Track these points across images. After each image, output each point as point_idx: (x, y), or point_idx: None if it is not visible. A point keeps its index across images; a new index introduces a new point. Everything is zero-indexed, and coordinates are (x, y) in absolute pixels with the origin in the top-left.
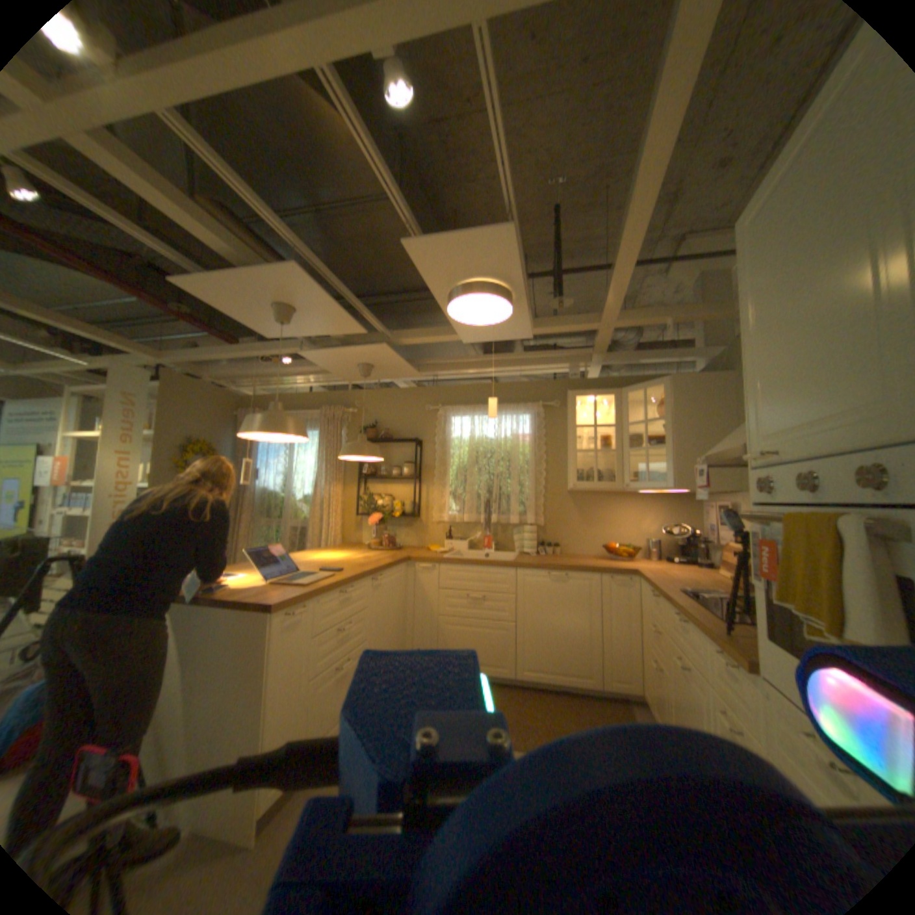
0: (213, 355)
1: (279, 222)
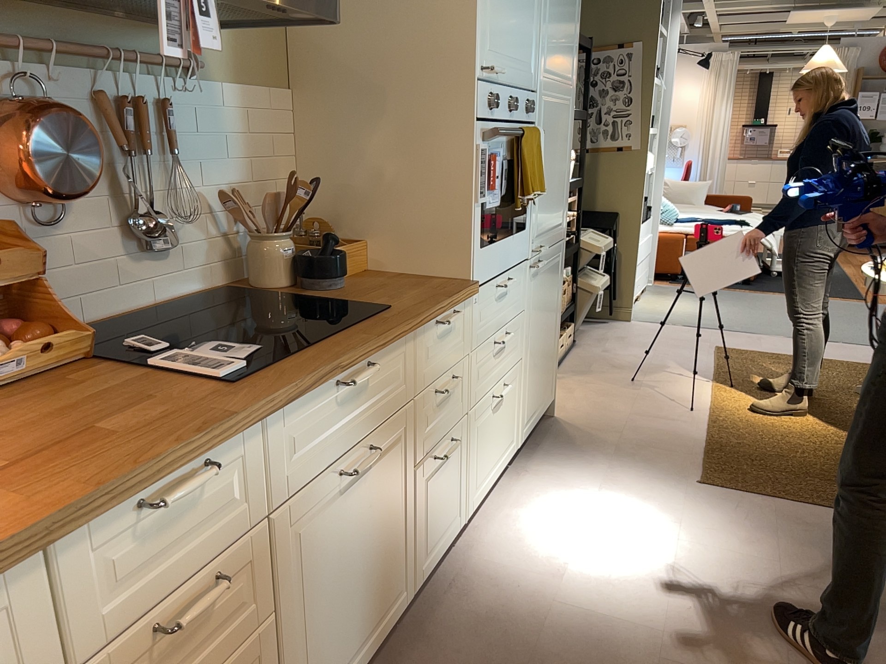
0: None
1: None
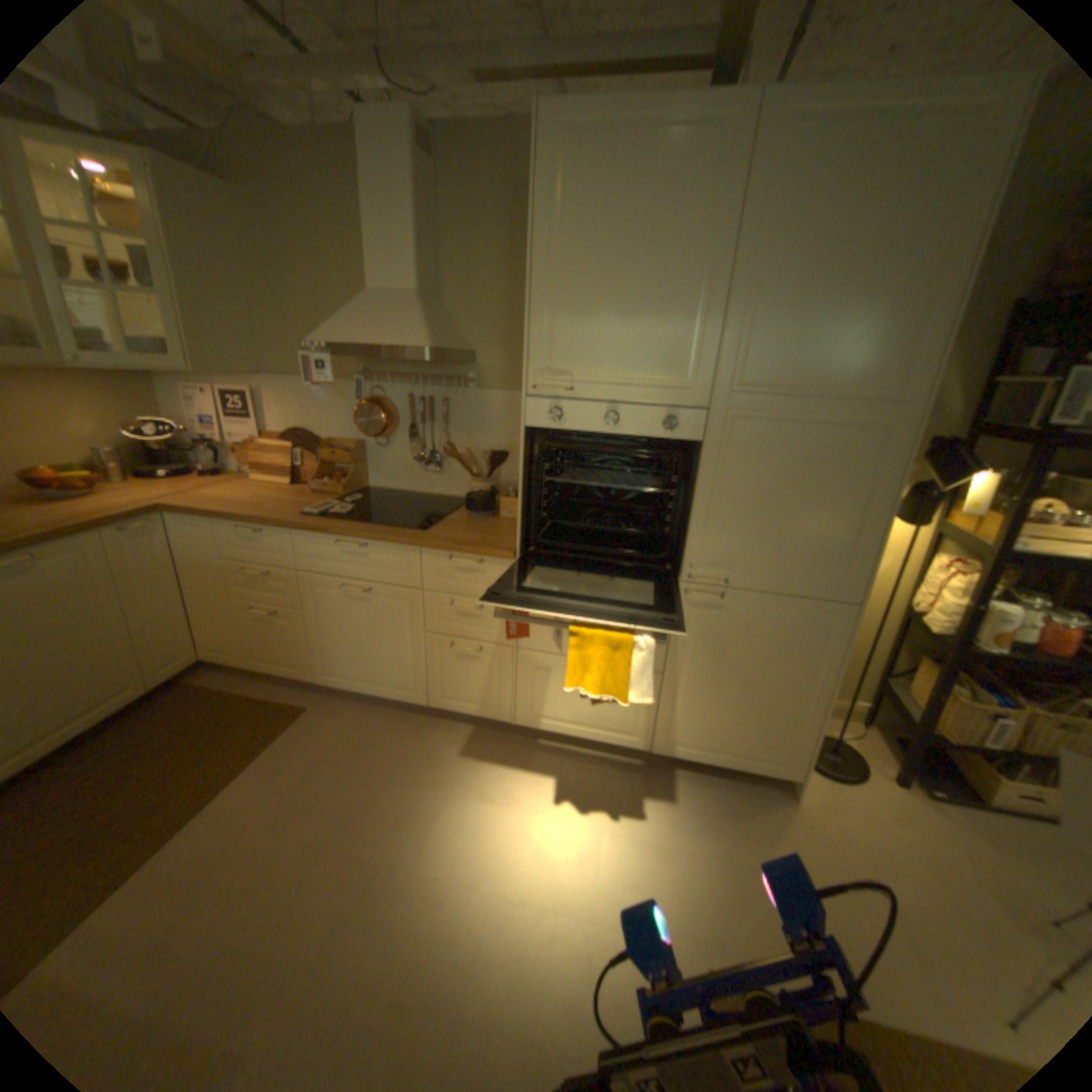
0: None
1: None
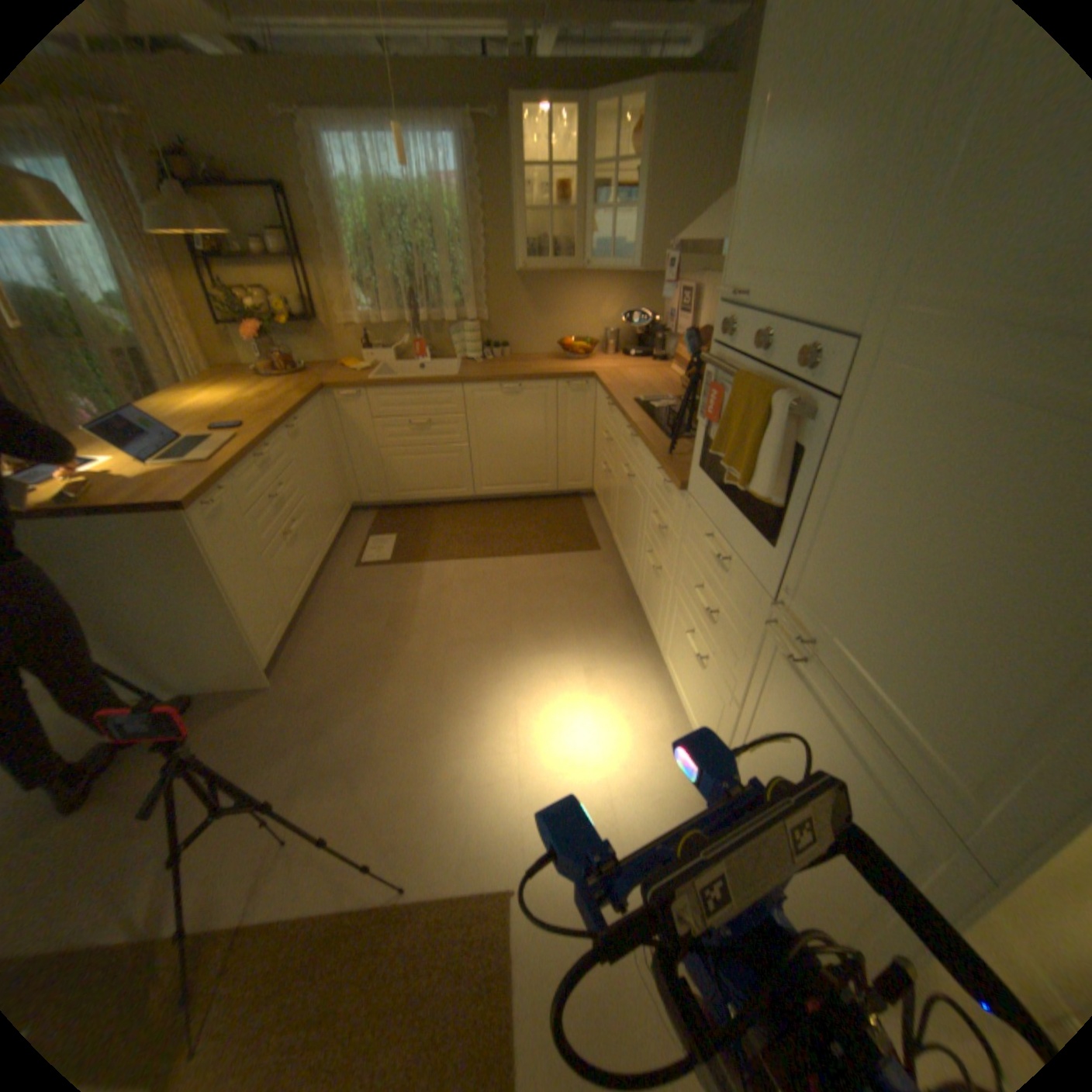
0: None
1: None
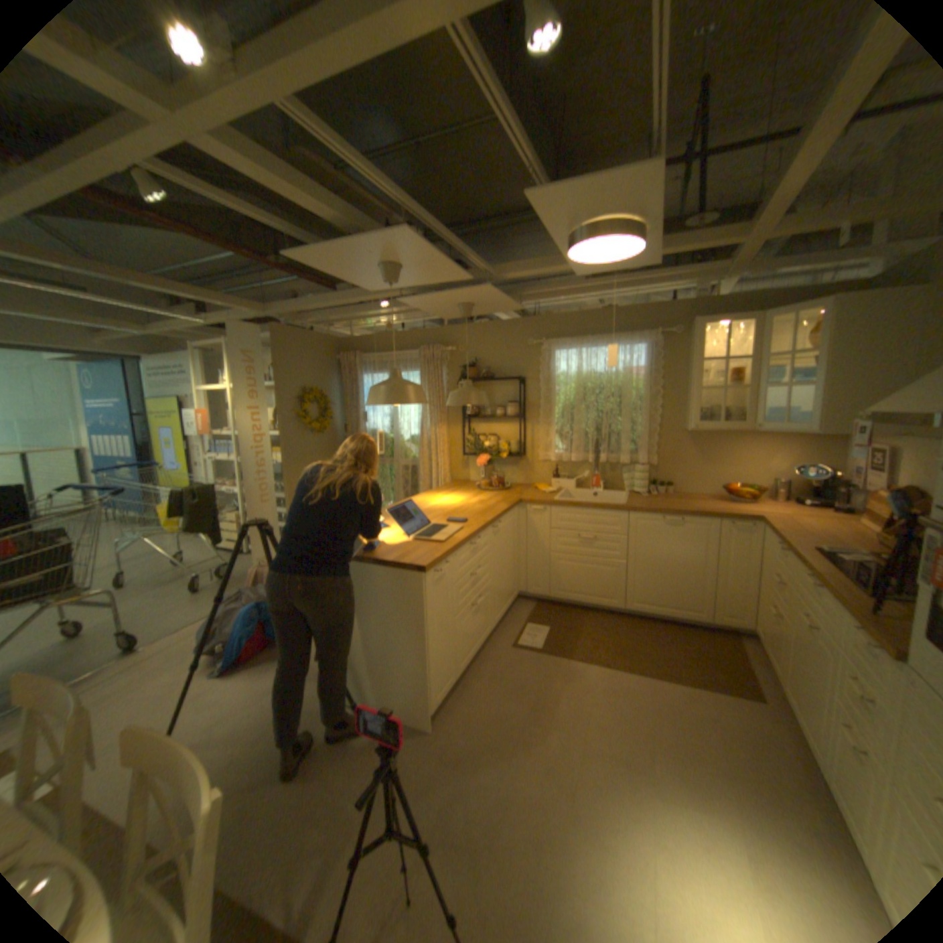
0: (314, 306)
1: (387, 183)
